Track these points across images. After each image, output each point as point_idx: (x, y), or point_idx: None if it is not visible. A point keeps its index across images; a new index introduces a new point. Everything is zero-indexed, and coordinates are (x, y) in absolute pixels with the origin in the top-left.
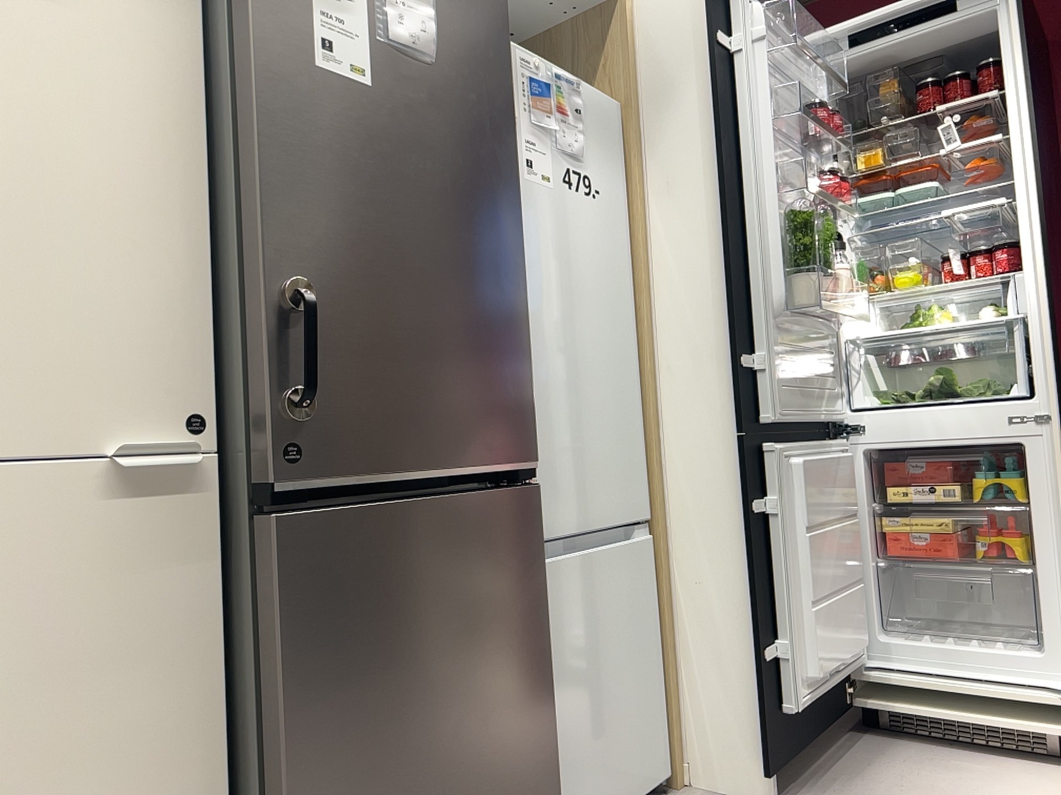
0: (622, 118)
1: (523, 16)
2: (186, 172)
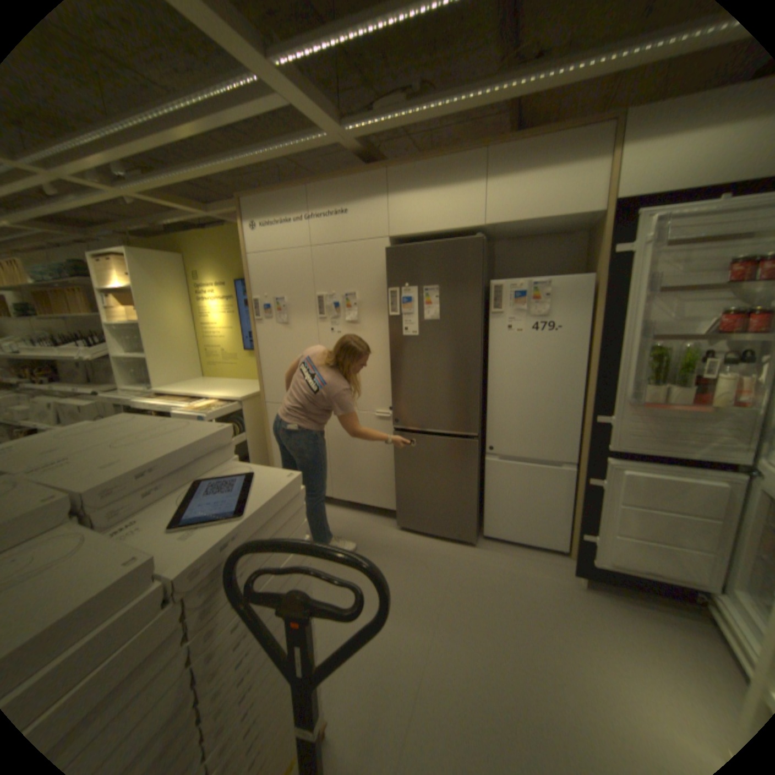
0: (600, 280)
1: (577, 223)
2: (389, 358)
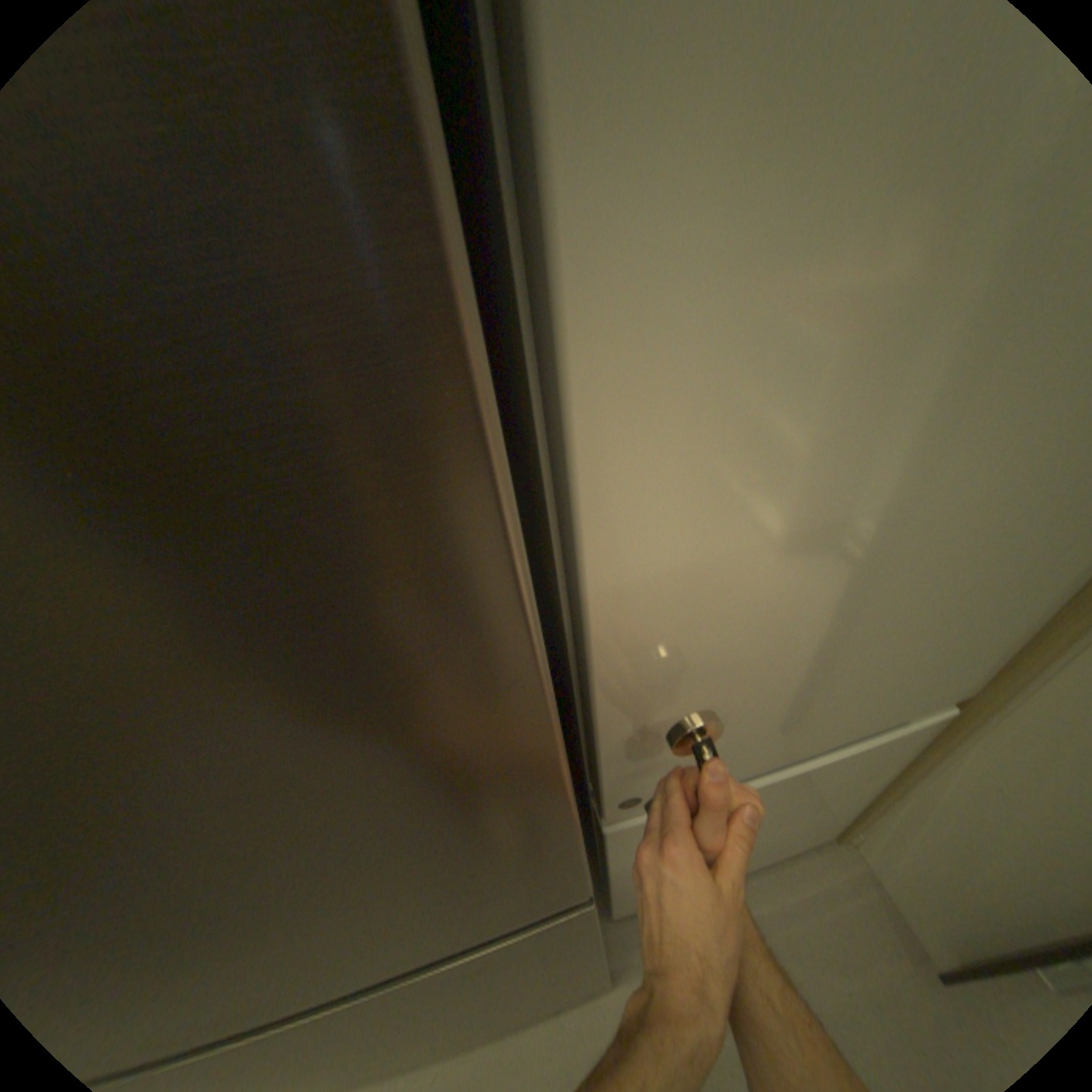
0: None
1: None
2: None
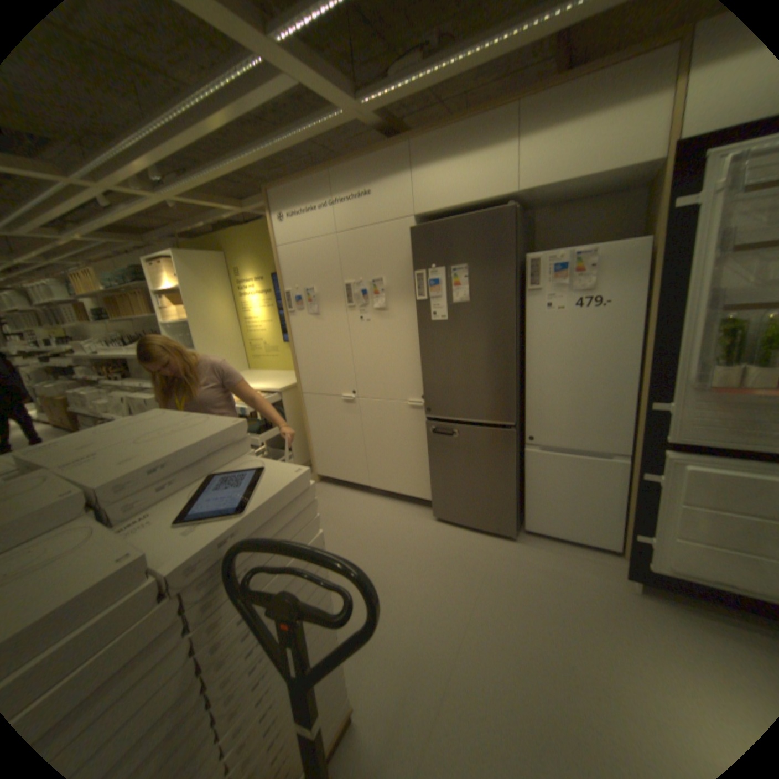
0: (658, 243)
1: (630, 177)
2: (419, 345)
